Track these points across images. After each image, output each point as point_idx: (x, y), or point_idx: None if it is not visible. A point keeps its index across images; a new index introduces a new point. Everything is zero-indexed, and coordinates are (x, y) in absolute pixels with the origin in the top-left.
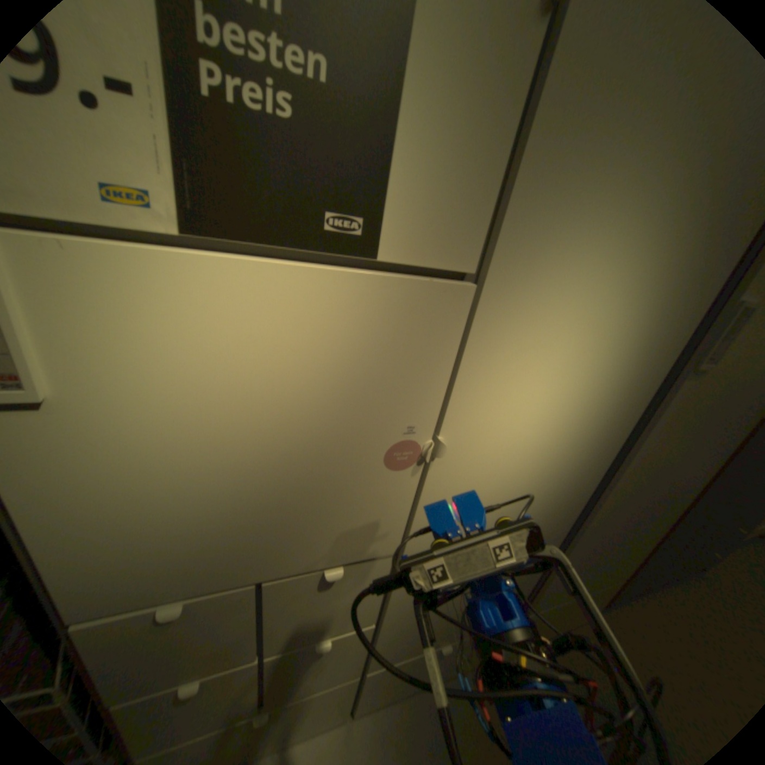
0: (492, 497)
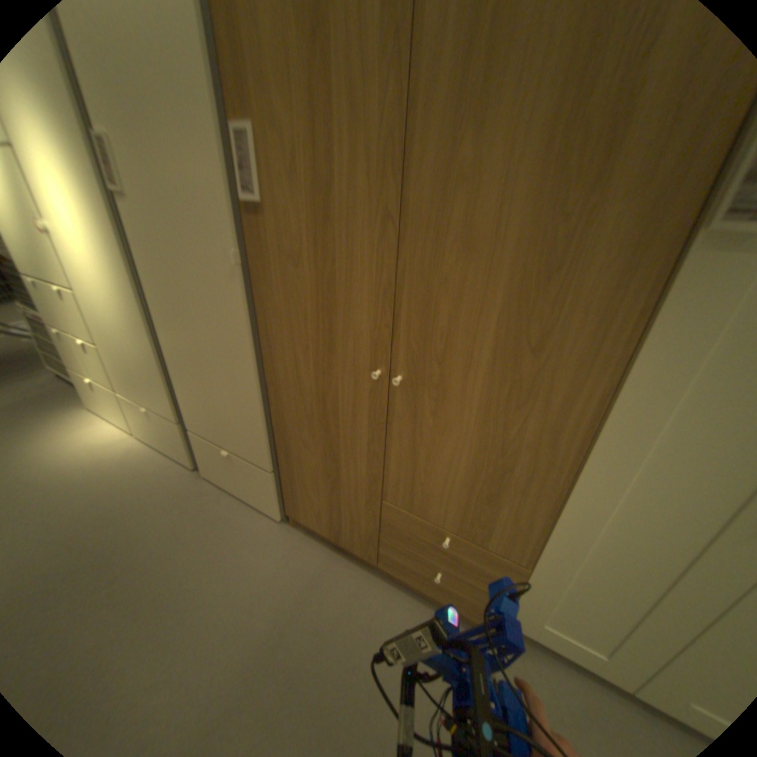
0: (84, 270)
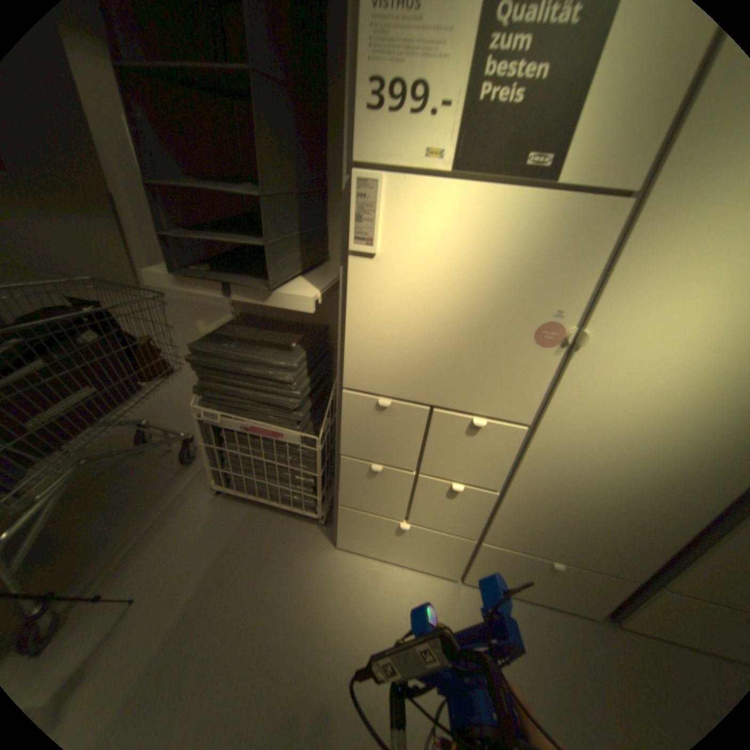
0: (633, 410)
